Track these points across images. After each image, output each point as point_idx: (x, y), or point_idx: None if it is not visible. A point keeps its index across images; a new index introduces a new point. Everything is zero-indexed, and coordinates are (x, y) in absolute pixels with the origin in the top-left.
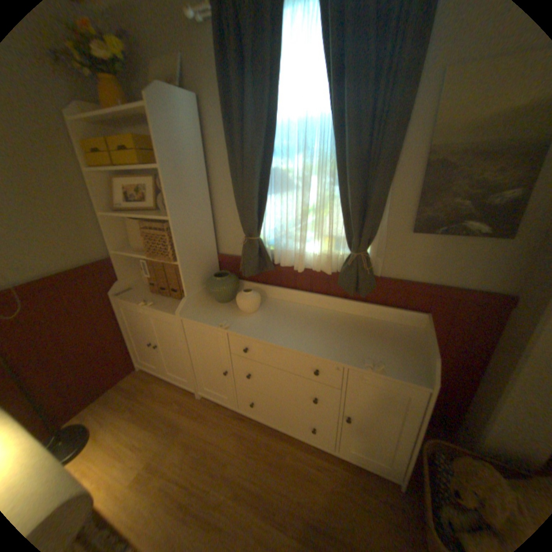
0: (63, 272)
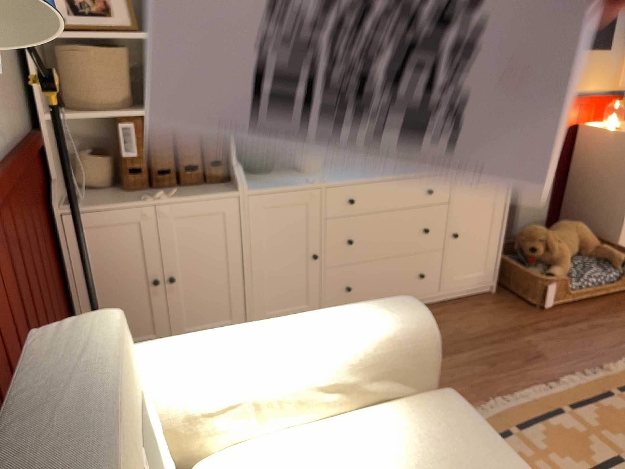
0: (23, 148)
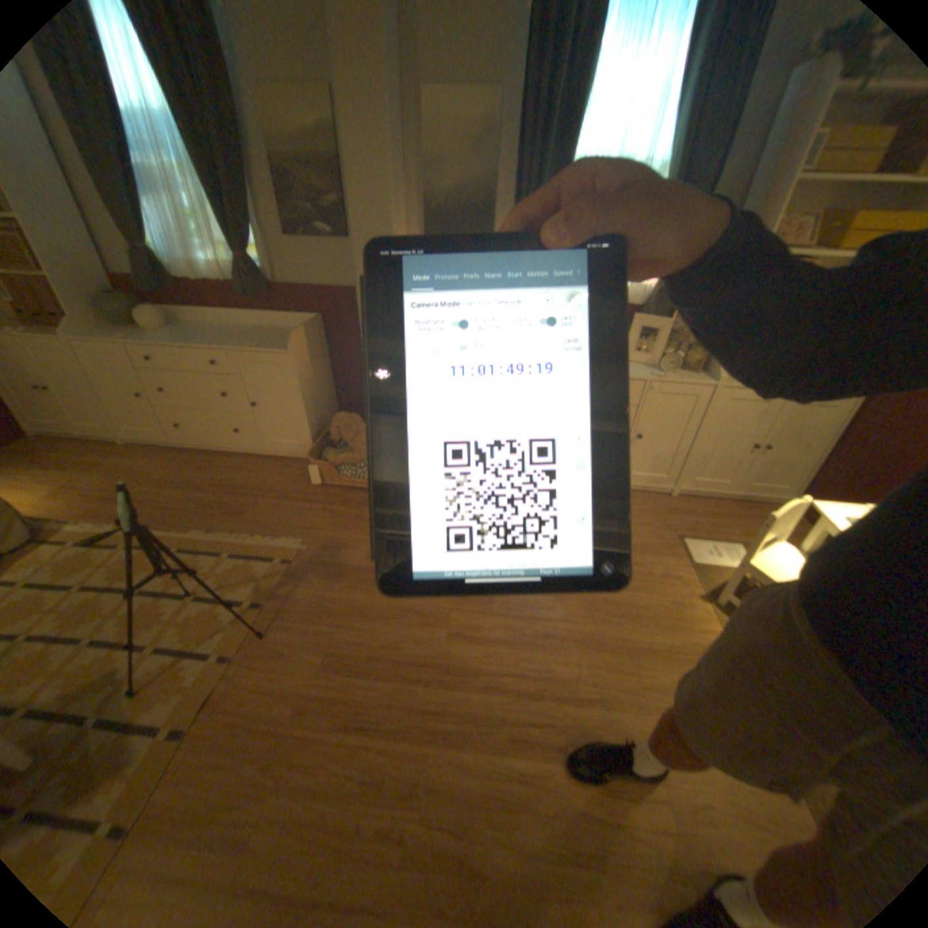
0: None
